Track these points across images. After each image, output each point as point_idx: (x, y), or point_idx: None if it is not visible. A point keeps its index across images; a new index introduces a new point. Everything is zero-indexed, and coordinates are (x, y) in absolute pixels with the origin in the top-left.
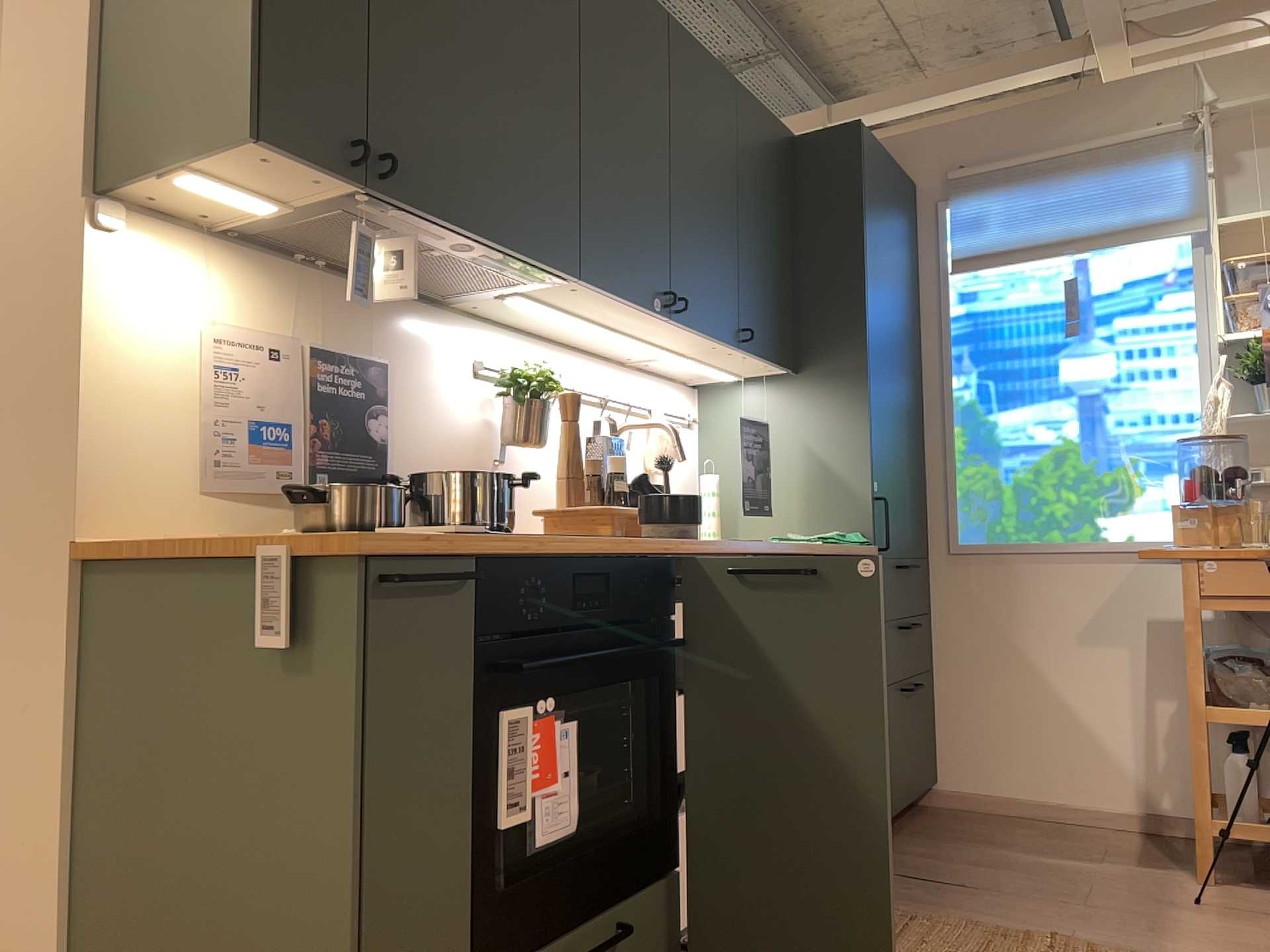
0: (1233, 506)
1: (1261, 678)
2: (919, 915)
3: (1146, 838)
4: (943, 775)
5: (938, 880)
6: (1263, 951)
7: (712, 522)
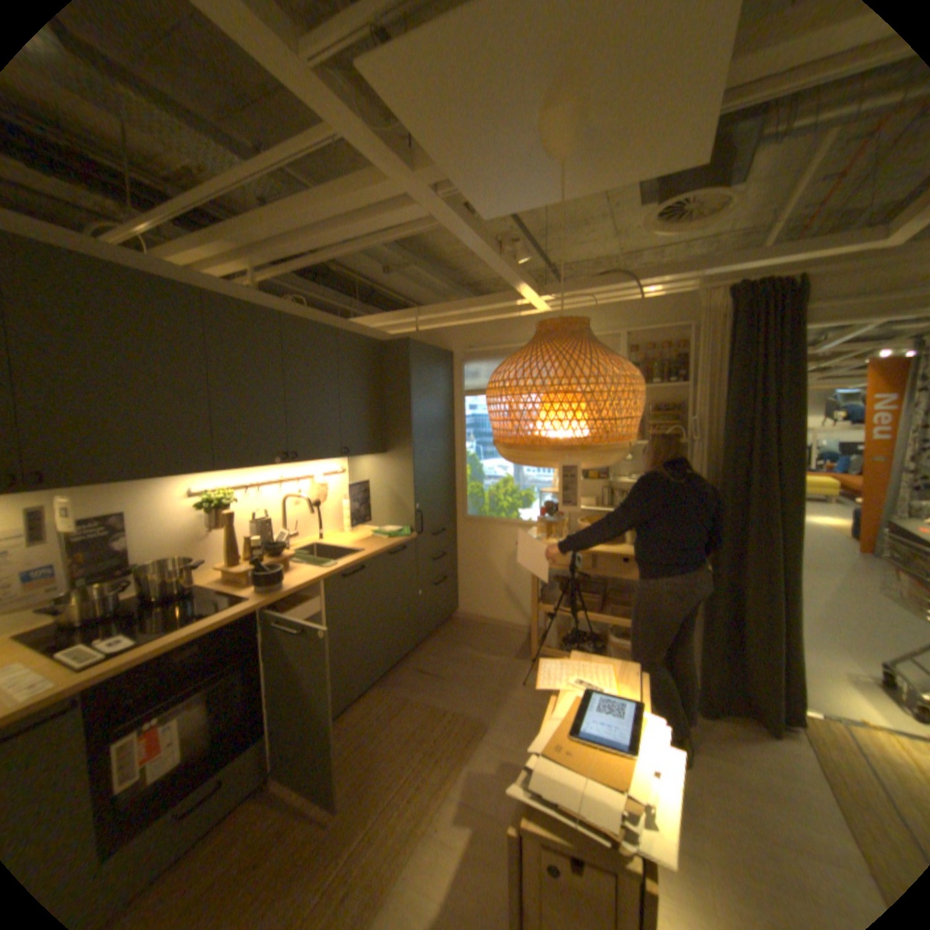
0: (559, 519)
1: (557, 597)
2: (407, 703)
3: (527, 639)
4: (459, 607)
5: (430, 675)
6: (531, 719)
7: (345, 522)
